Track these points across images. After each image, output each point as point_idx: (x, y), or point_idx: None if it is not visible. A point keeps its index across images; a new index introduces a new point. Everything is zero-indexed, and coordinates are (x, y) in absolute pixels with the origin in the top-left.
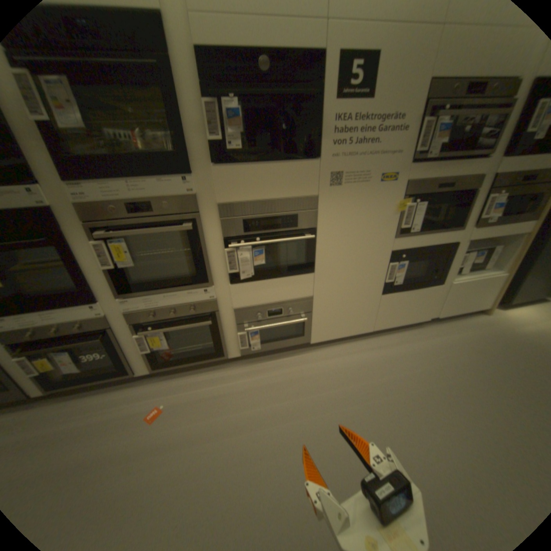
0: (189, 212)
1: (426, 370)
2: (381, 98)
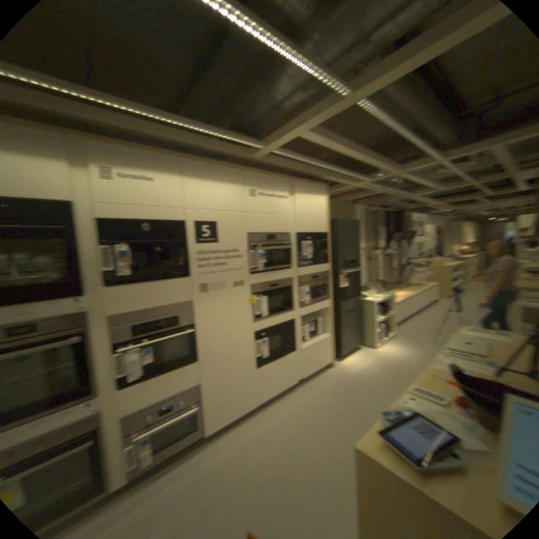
0: (74, 328)
1: (301, 424)
2: (221, 243)
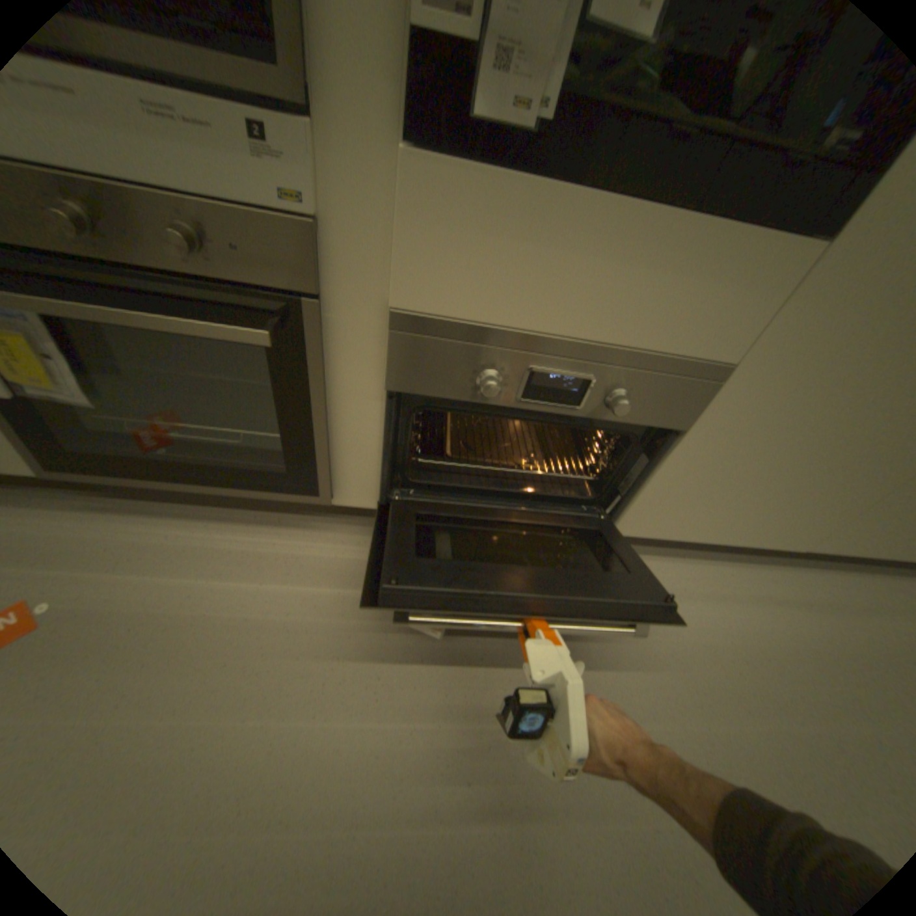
0: None
1: None
2: None
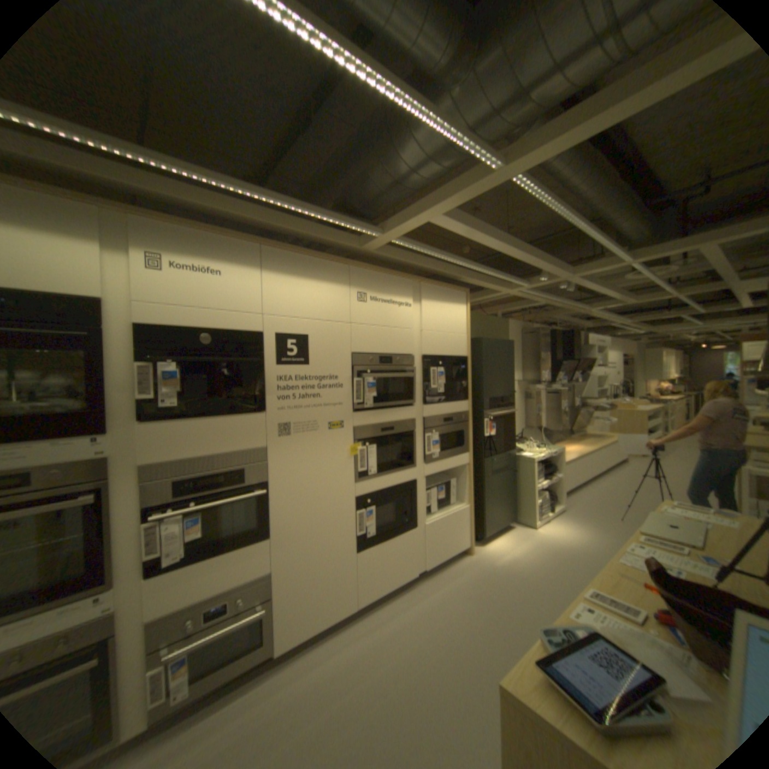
0: (92, 481)
1: (423, 642)
2: (316, 365)
